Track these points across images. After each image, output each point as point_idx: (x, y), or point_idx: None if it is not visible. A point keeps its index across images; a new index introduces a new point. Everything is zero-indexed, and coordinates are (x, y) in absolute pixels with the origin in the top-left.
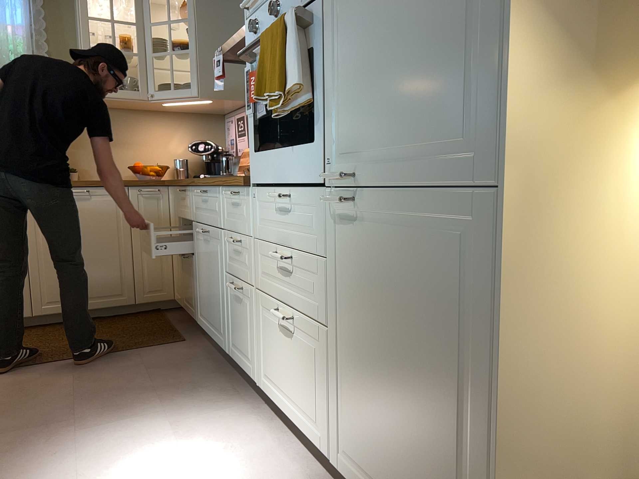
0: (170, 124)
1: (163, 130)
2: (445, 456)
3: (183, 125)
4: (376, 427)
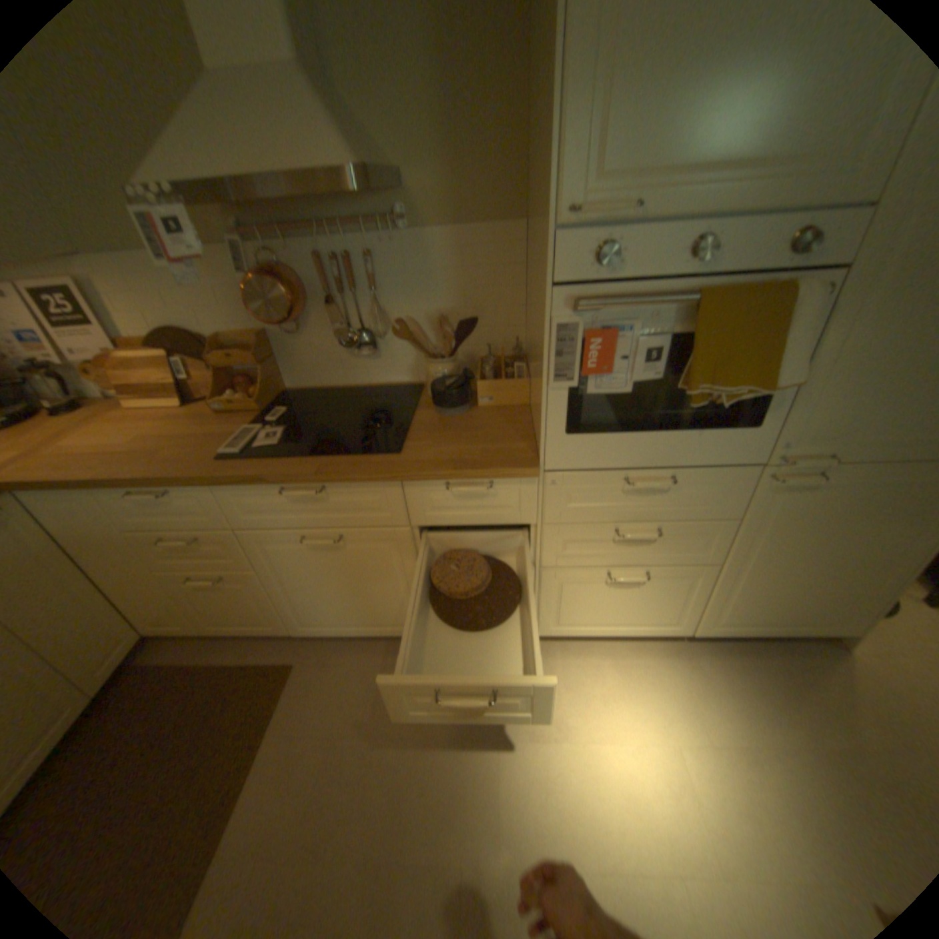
0: None
1: None
2: (856, 588)
3: None
4: (775, 599)
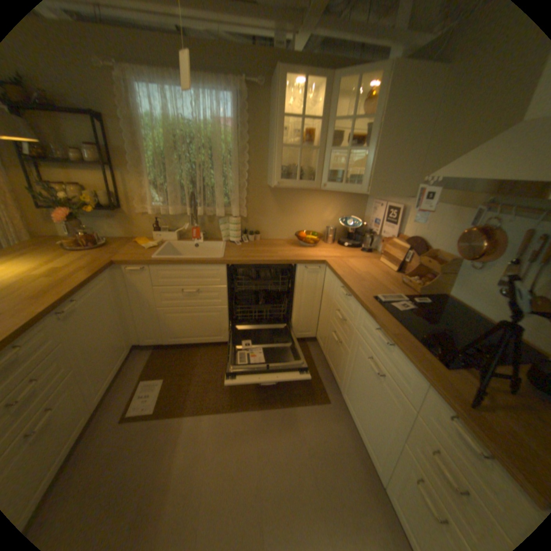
0: (327, 199)
1: (321, 203)
2: None
3: (336, 199)
4: None
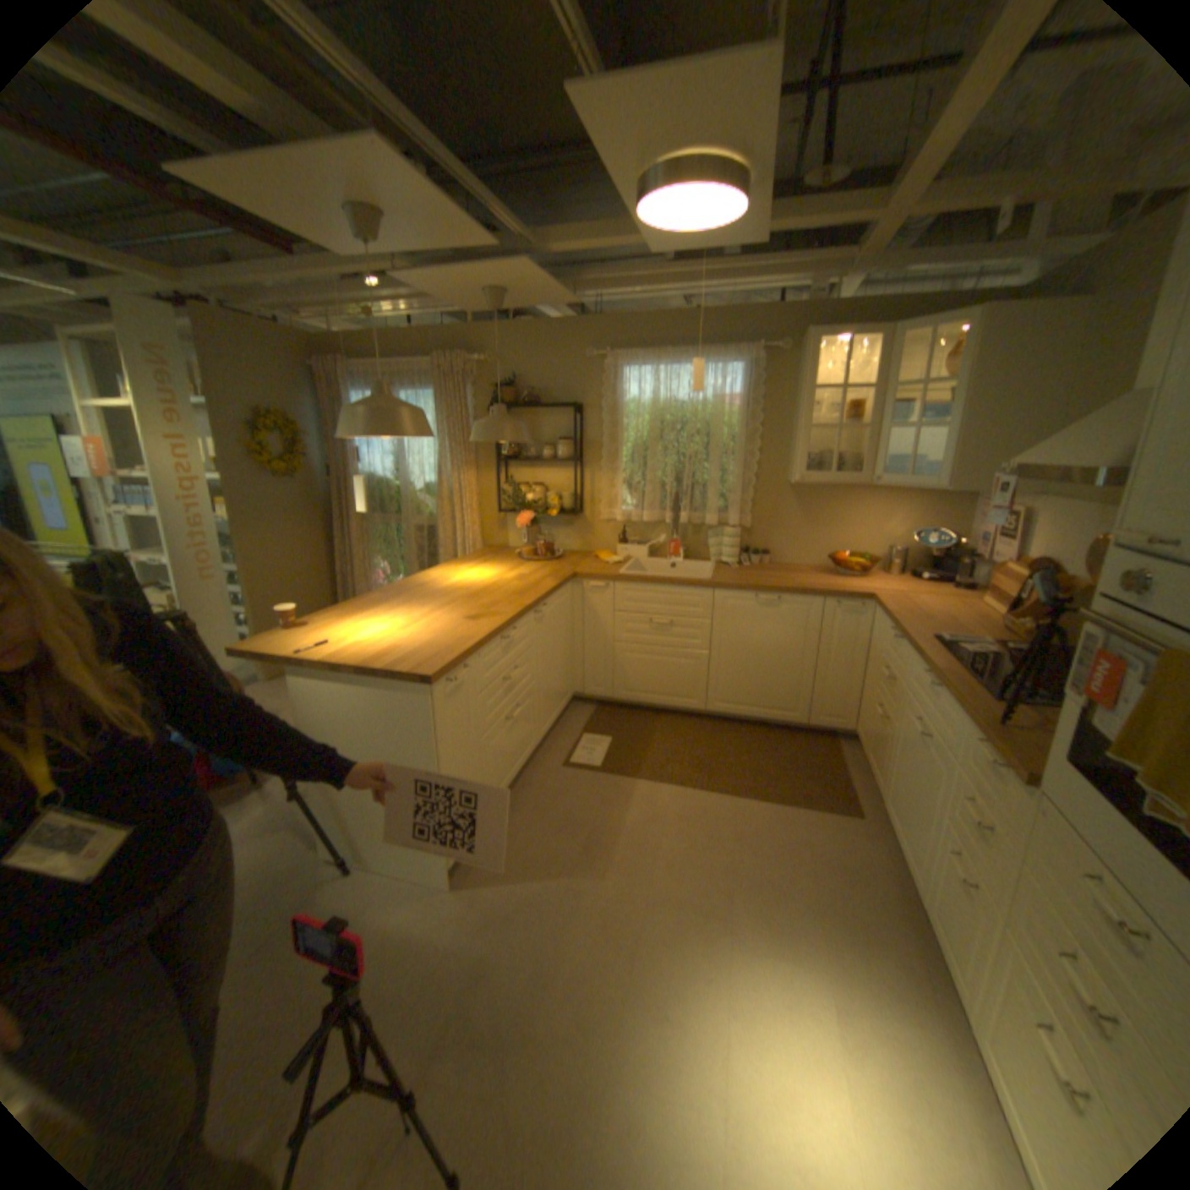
0: (893, 500)
1: (882, 508)
2: None
3: (912, 500)
4: None
